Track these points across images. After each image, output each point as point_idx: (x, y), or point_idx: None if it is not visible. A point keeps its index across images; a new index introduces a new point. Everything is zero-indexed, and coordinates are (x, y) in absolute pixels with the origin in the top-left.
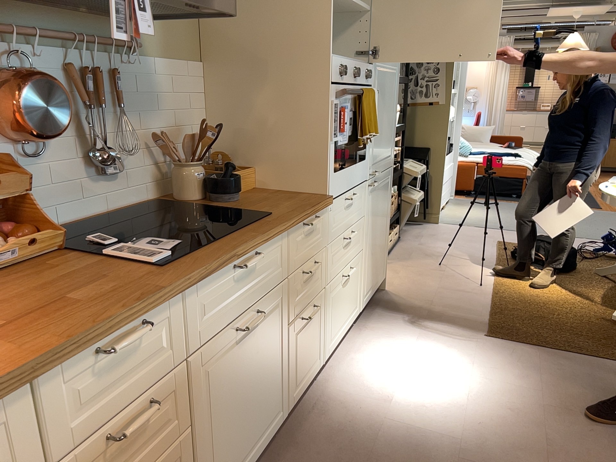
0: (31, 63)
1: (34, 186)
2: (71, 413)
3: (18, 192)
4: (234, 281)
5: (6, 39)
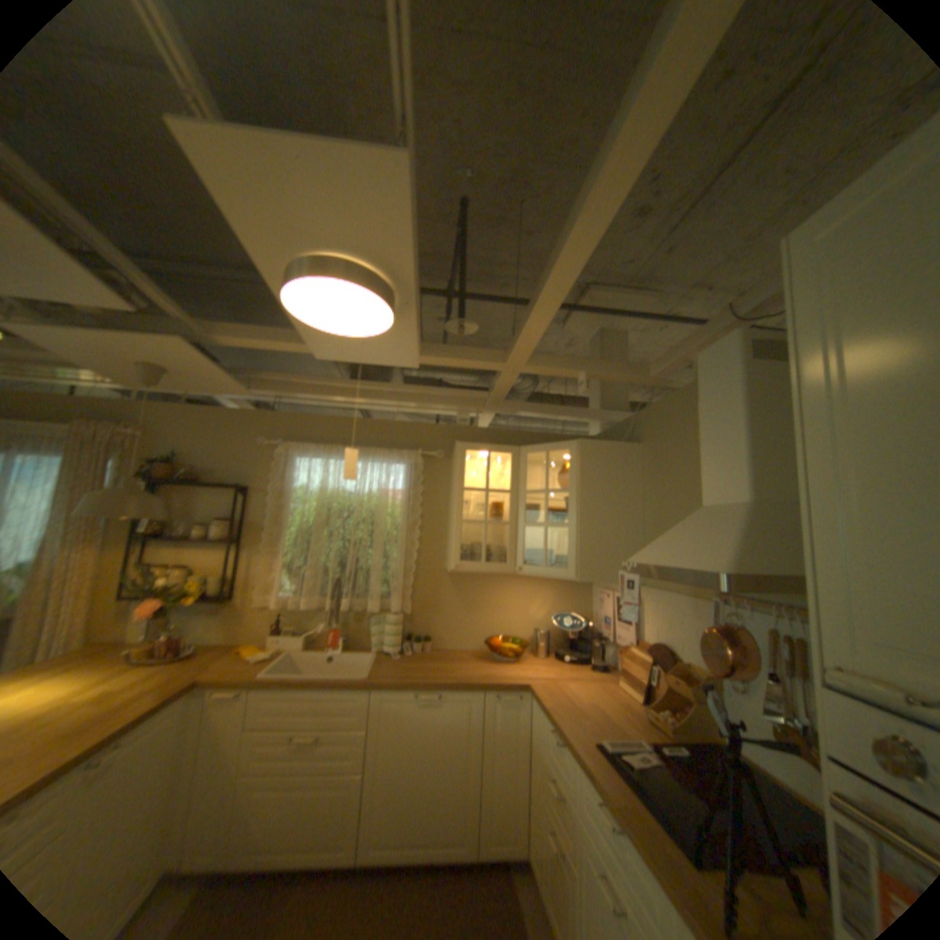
0: (749, 625)
1: (744, 719)
2: (552, 748)
3: (693, 700)
4: (608, 824)
5: (739, 606)
